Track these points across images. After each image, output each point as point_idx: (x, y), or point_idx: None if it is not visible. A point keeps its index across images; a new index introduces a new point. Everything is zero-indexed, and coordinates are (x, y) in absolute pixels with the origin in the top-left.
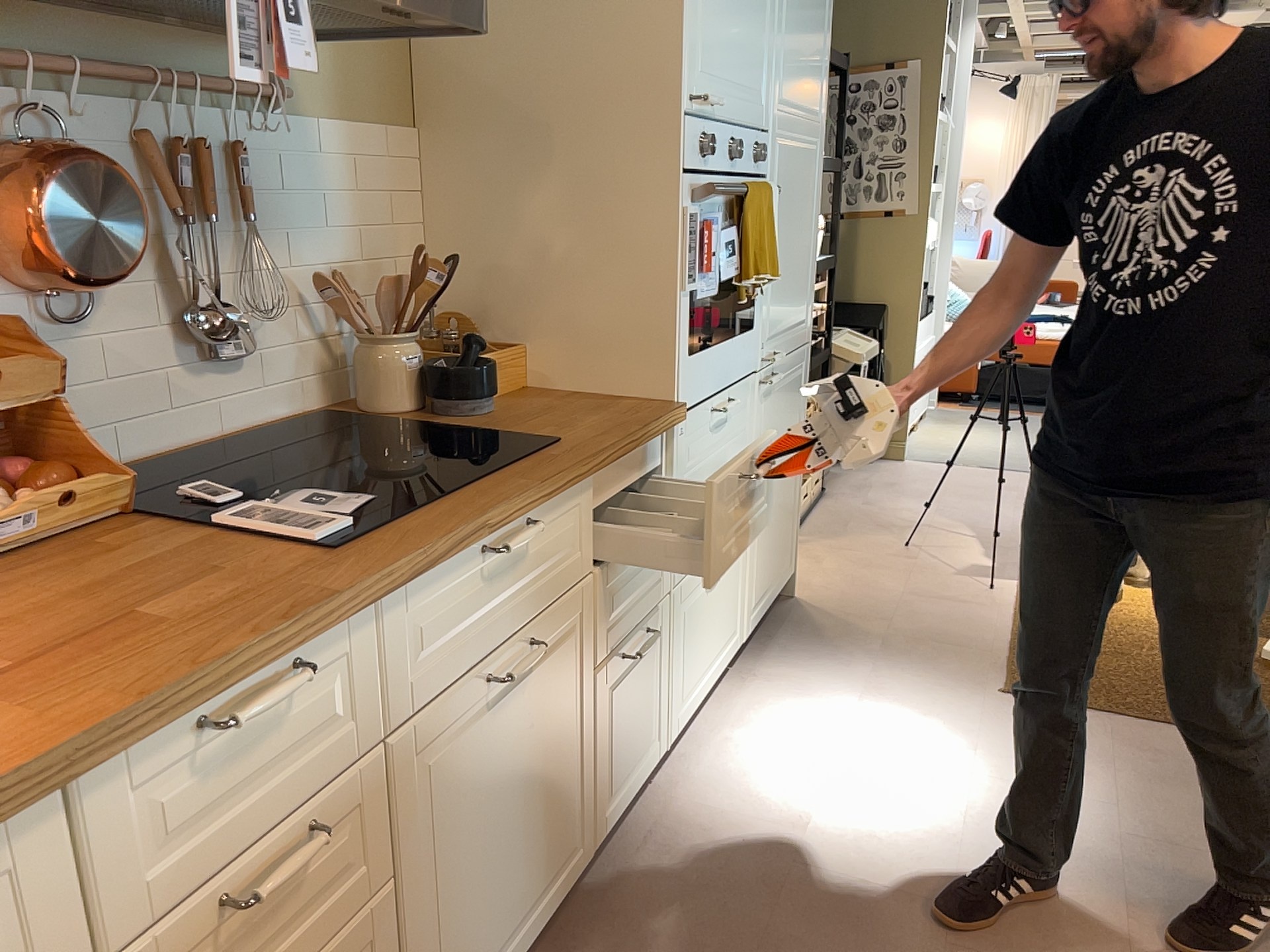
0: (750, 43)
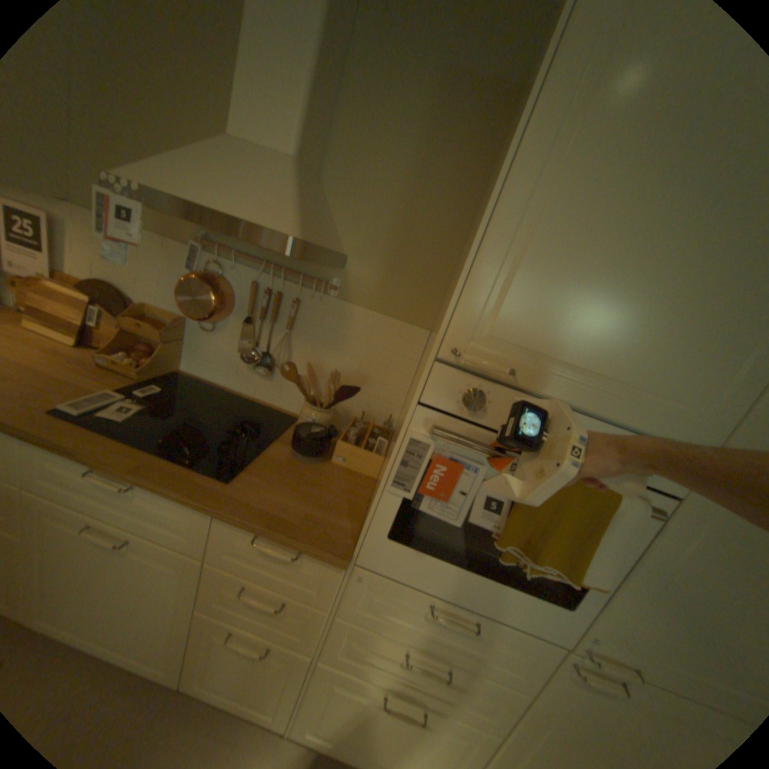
0: (669, 341)
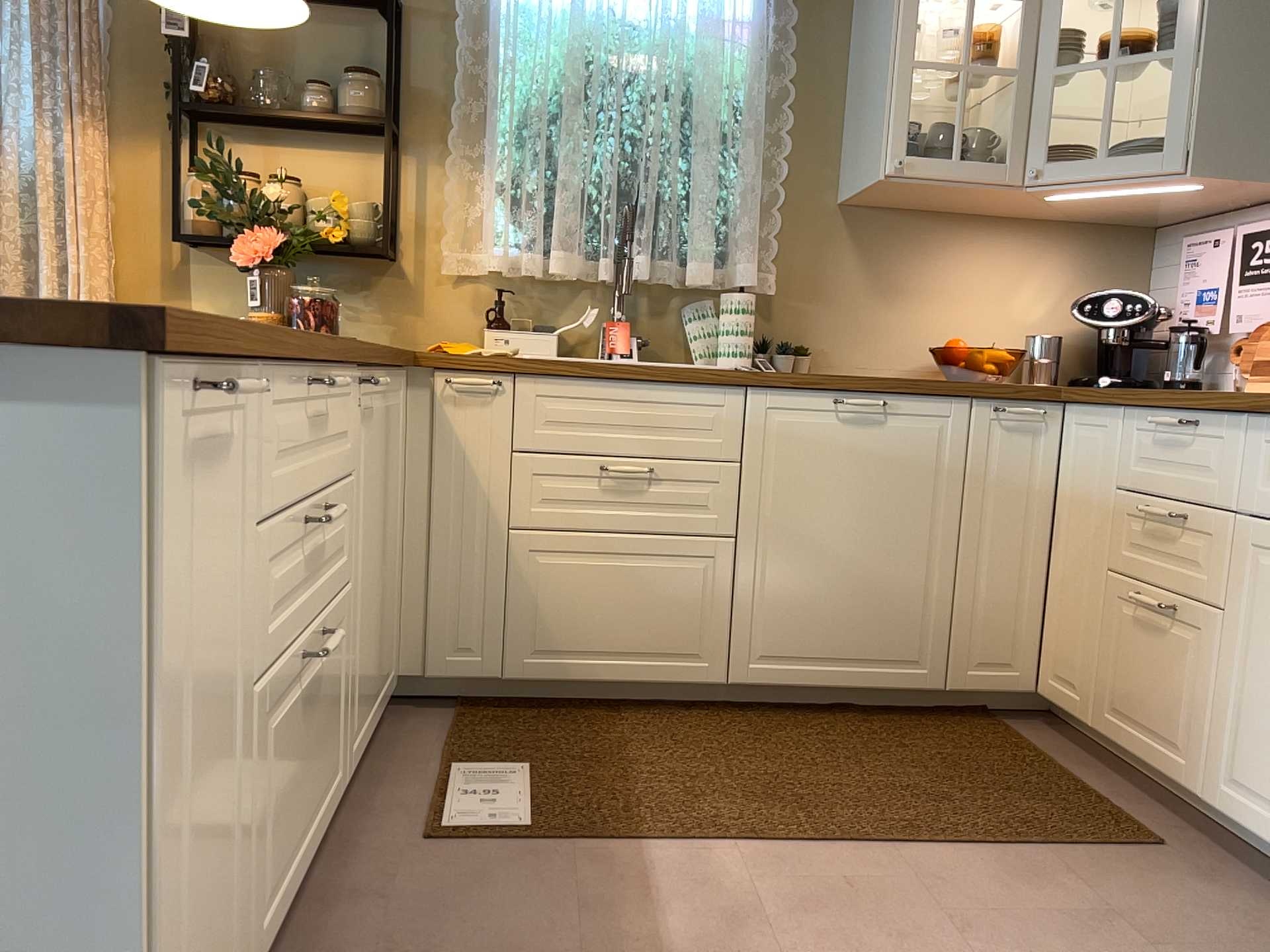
0: None
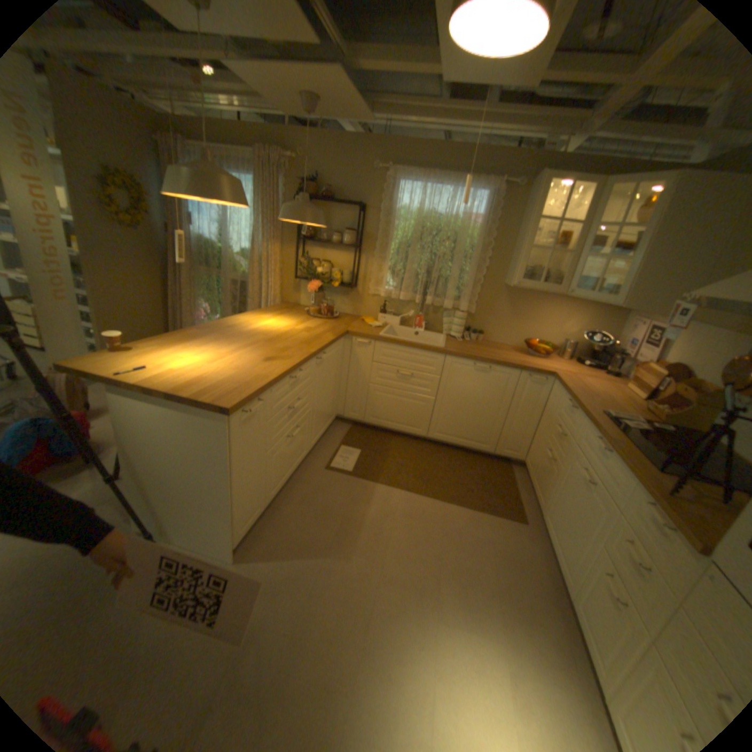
0: None
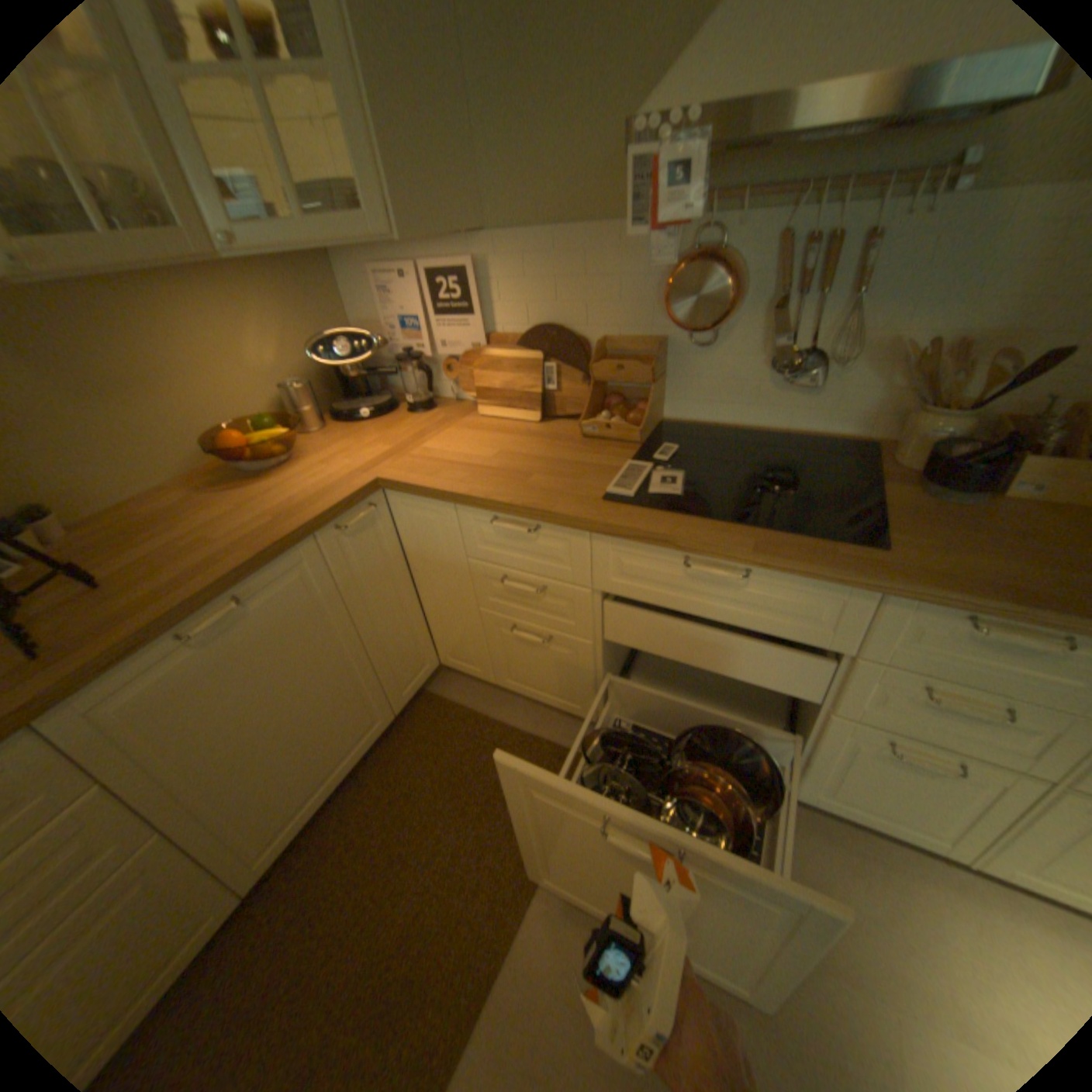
0: None
